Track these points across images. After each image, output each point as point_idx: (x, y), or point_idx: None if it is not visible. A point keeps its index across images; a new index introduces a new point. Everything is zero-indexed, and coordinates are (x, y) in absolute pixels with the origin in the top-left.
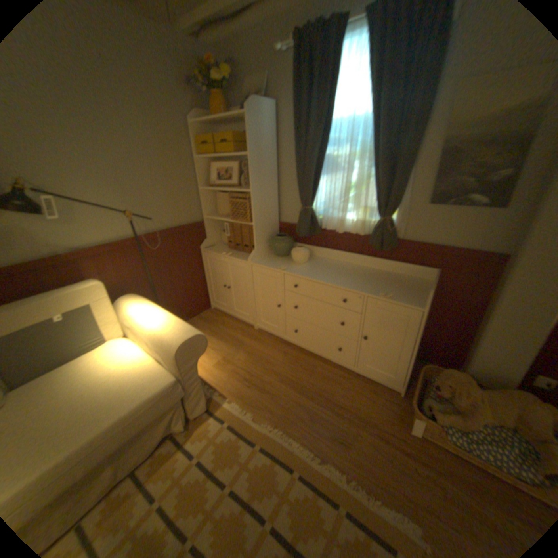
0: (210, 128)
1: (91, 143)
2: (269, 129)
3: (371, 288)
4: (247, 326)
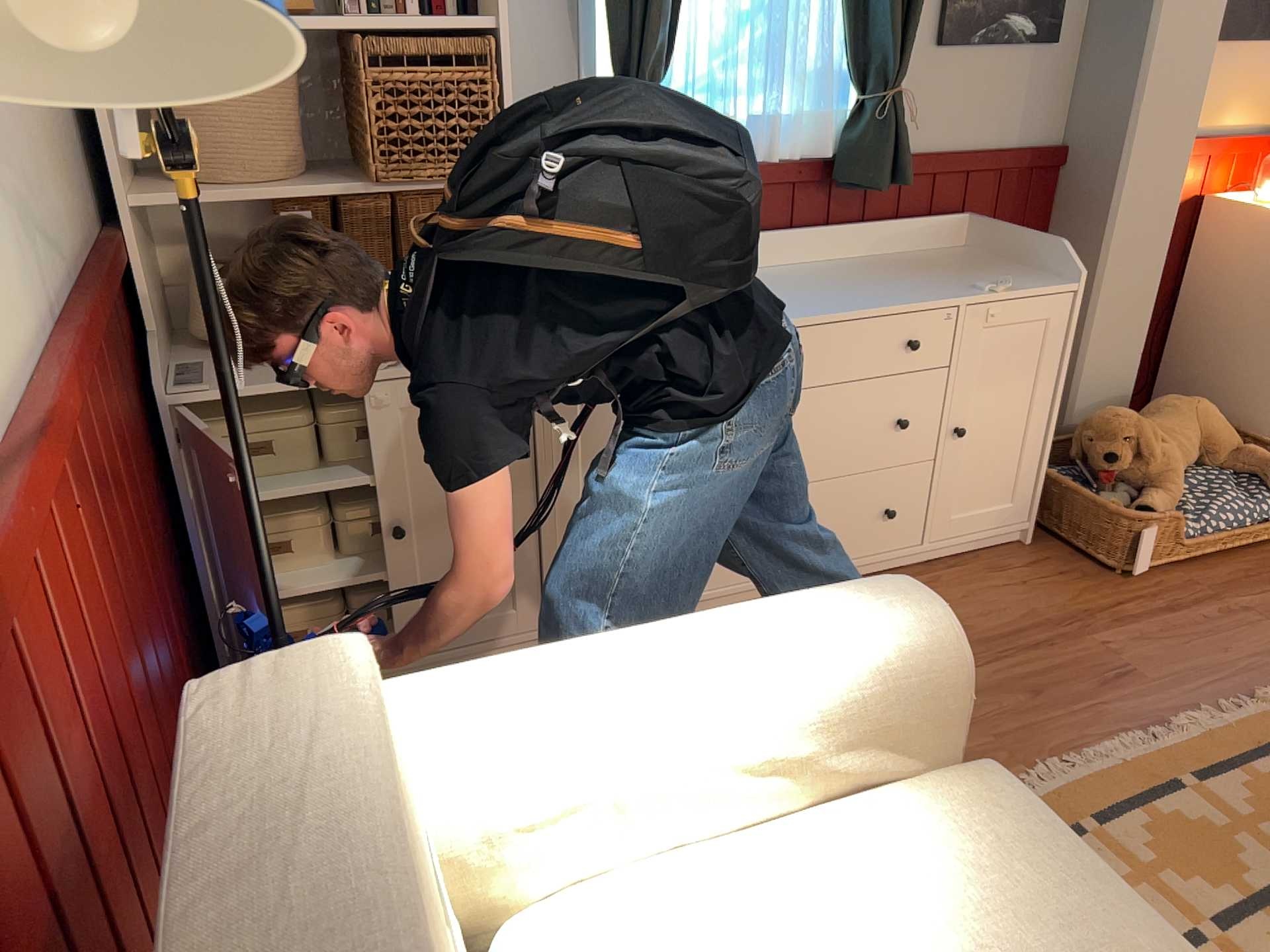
0: None
1: None
2: None
3: (944, 288)
4: None
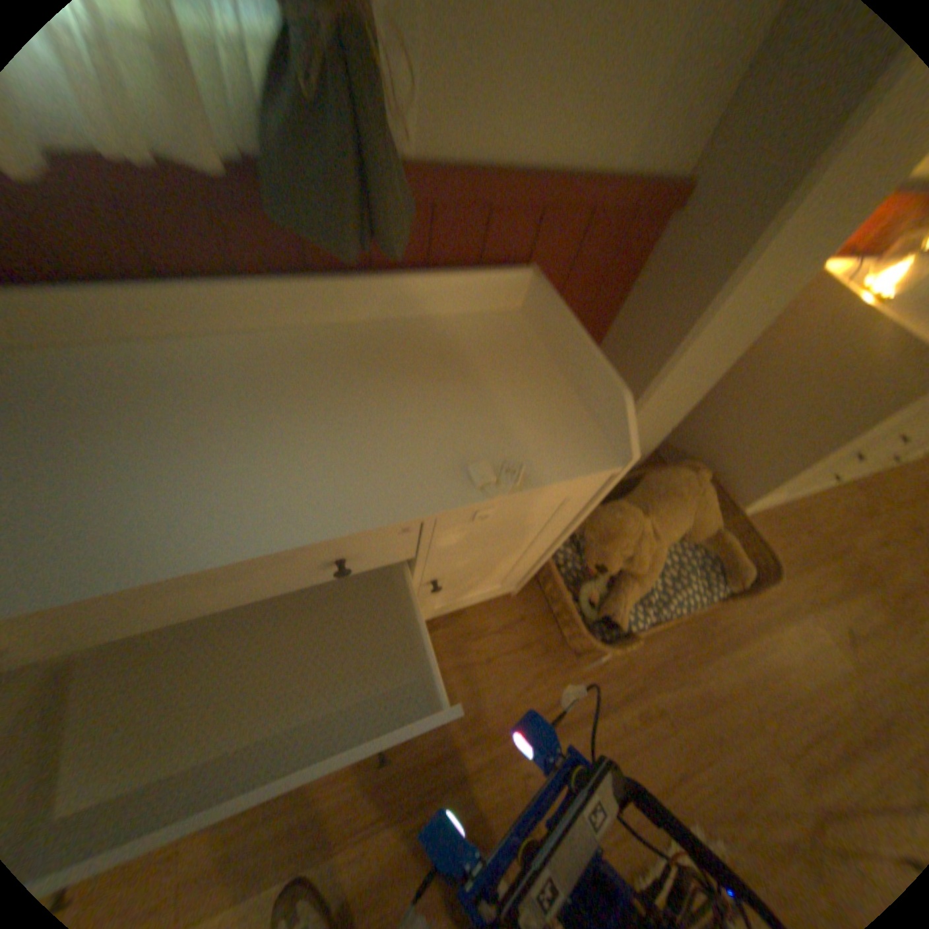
0: None
1: None
2: None
3: (420, 460)
4: None
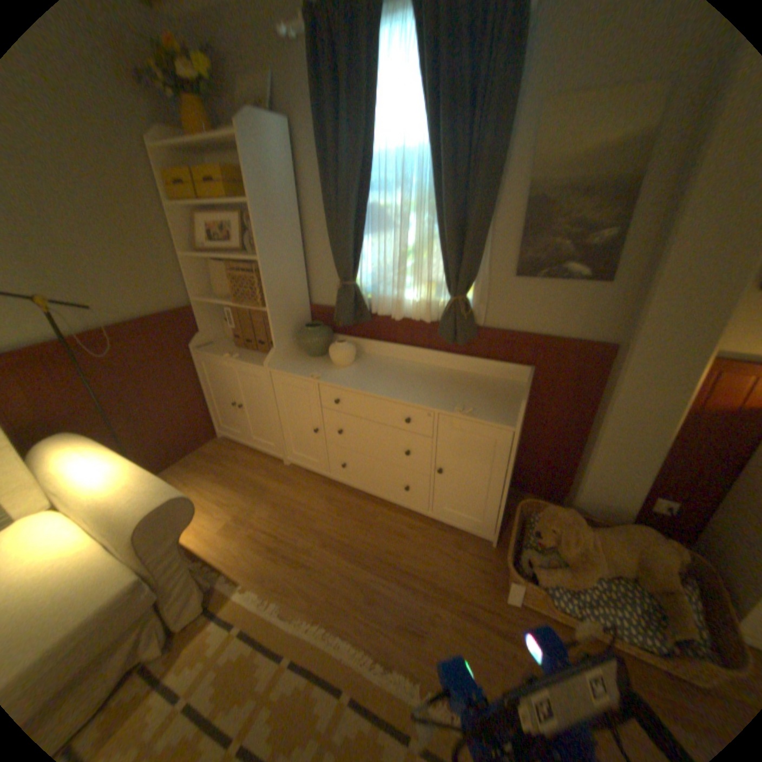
0: (187, 160)
1: None
2: (279, 164)
3: (443, 401)
4: (272, 463)
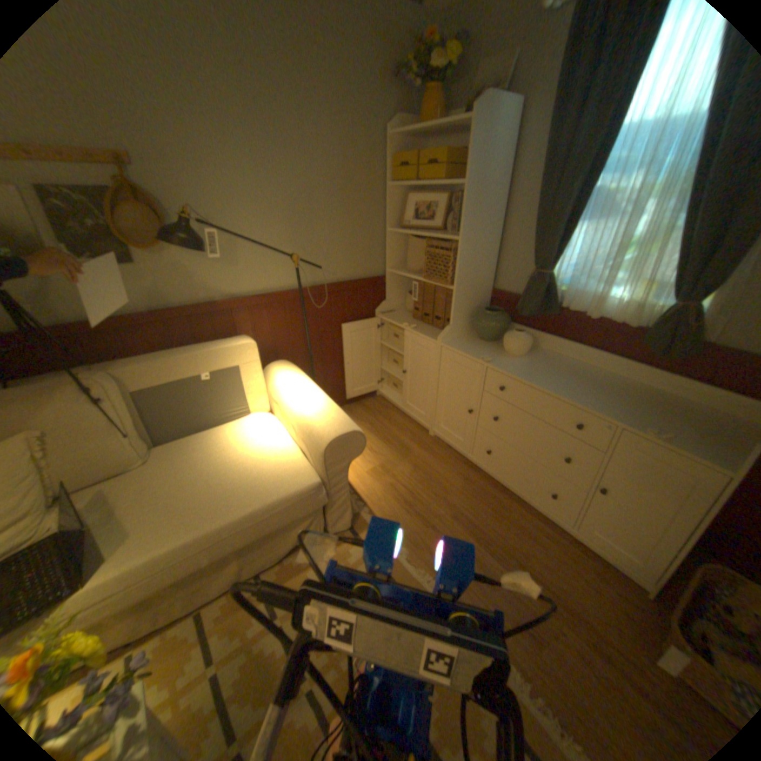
0: (414, 143)
1: (265, 164)
2: (504, 144)
3: (633, 417)
4: (419, 430)
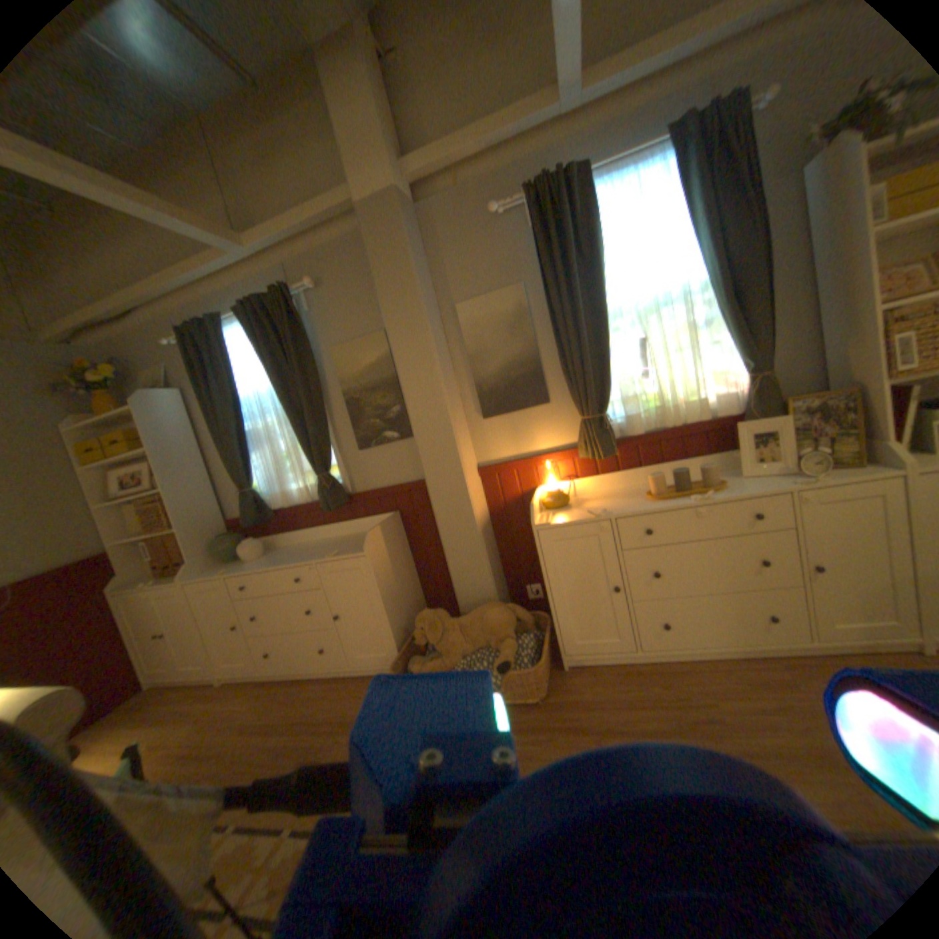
0: (98, 433)
1: None
2: (173, 418)
3: (321, 554)
4: (201, 690)
